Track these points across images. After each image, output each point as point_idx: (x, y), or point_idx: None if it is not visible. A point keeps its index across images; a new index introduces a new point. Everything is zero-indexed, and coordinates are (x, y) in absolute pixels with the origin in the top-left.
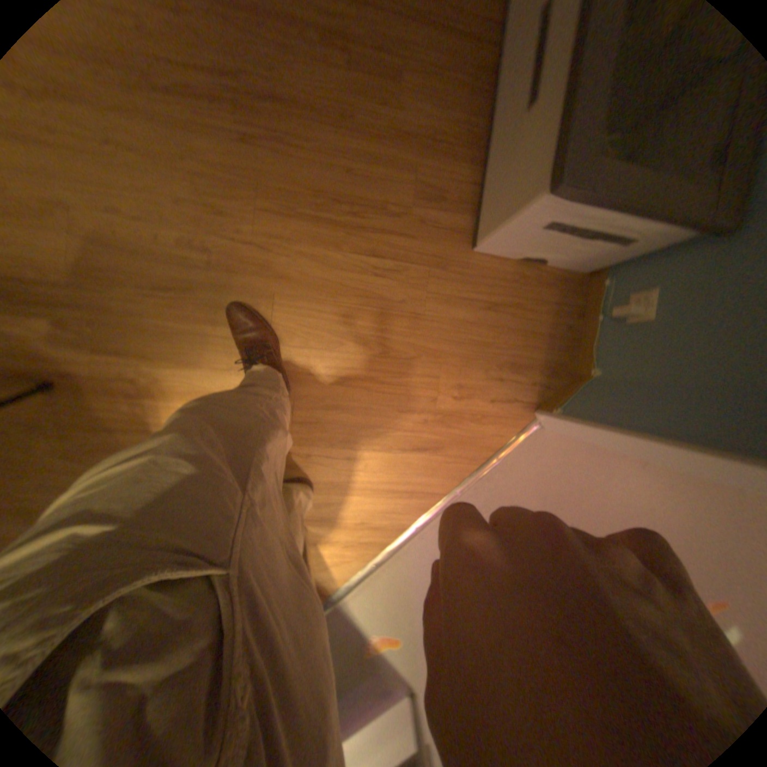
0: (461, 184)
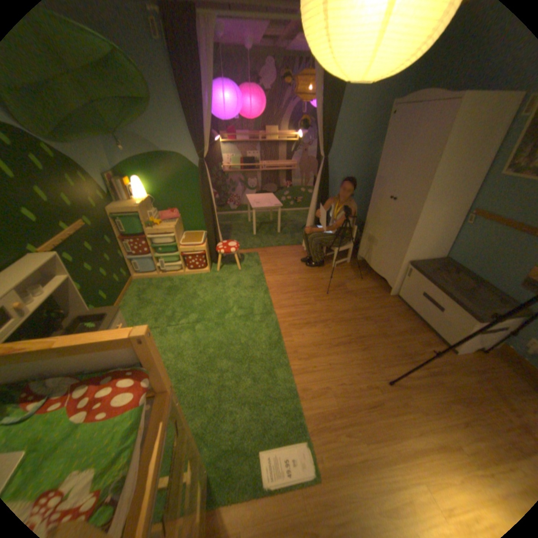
0: (430, 338)
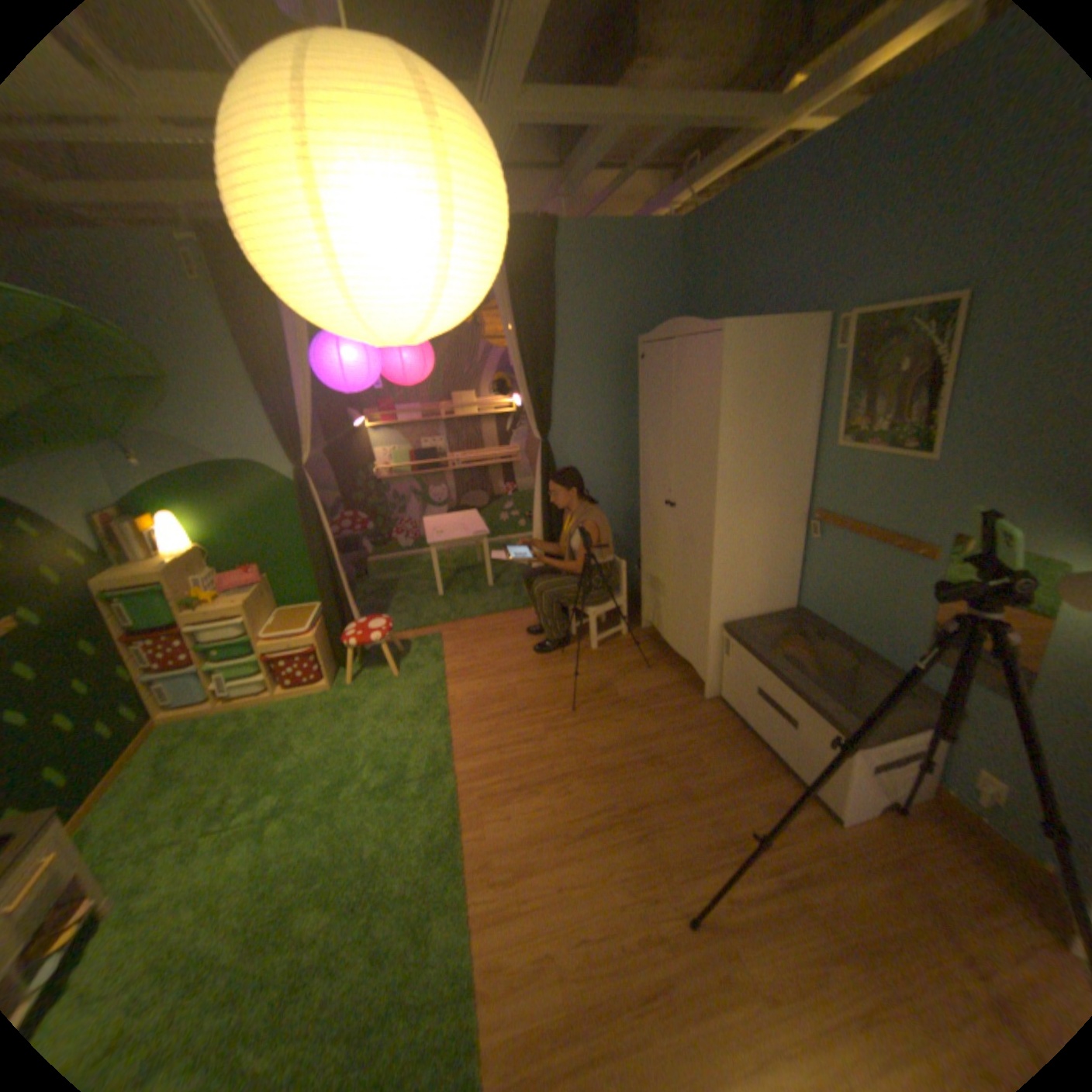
0: (786, 792)
